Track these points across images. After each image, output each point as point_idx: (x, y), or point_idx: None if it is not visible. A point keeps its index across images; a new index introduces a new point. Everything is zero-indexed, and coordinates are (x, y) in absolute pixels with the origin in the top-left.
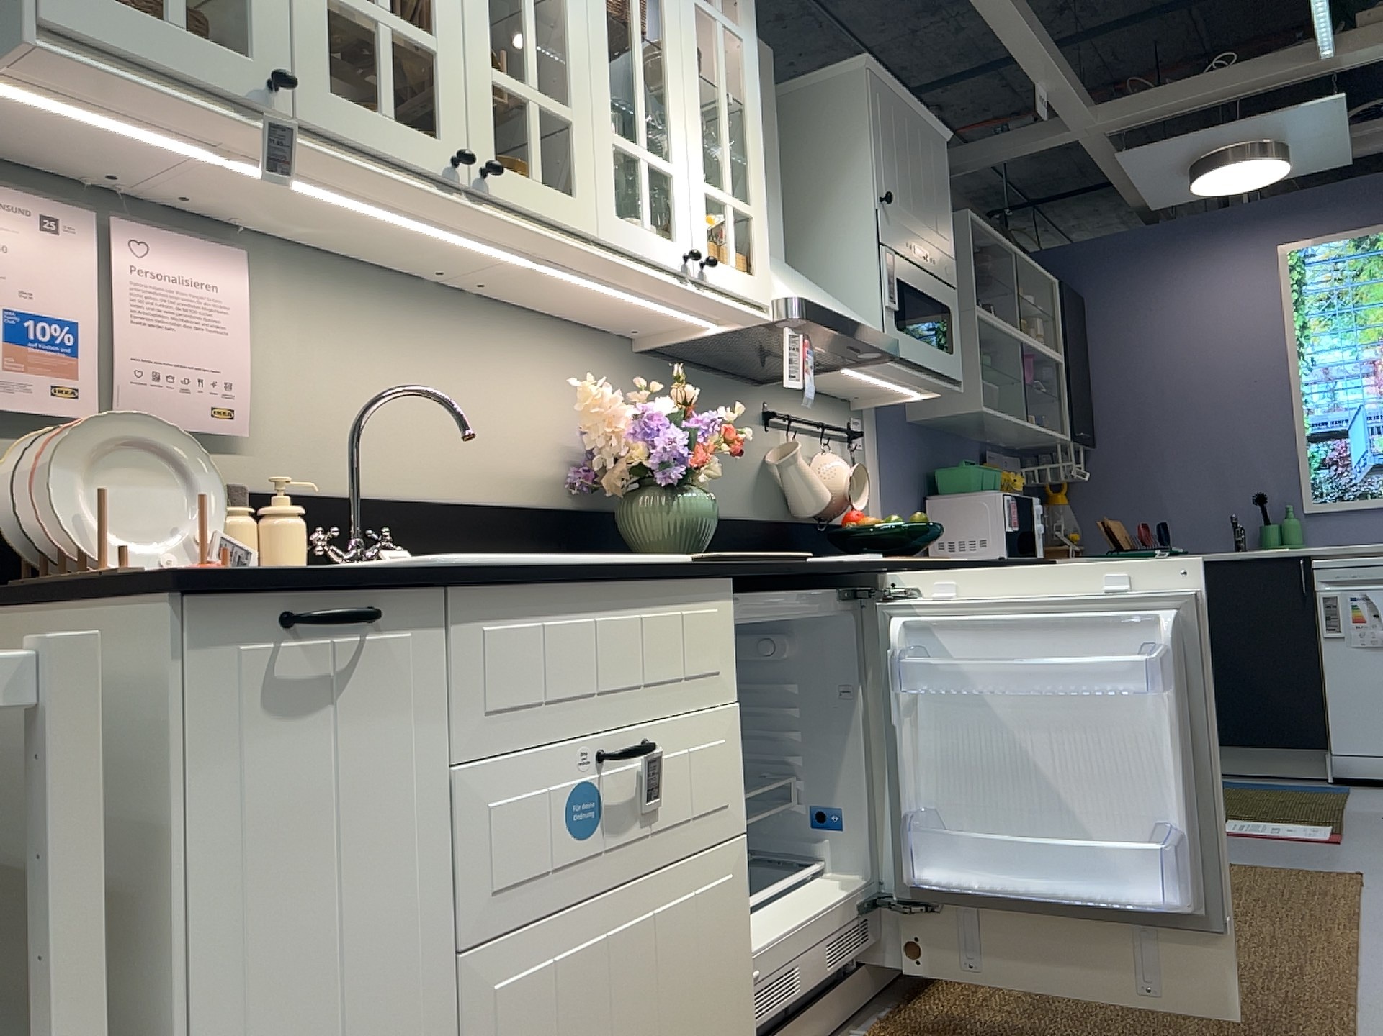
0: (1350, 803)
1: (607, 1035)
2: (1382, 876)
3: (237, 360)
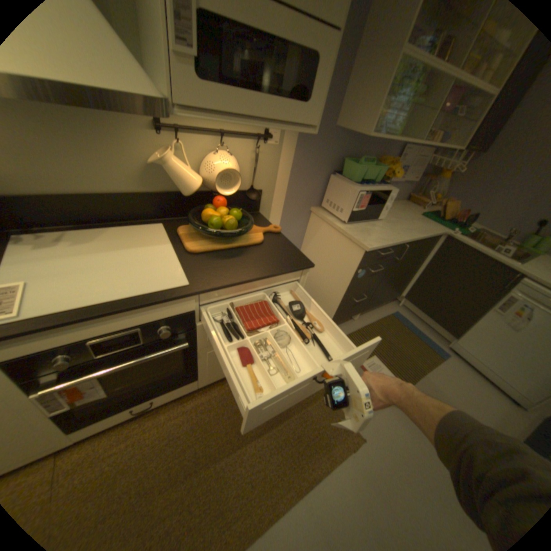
0: (436, 371)
1: None
2: (372, 449)
3: None
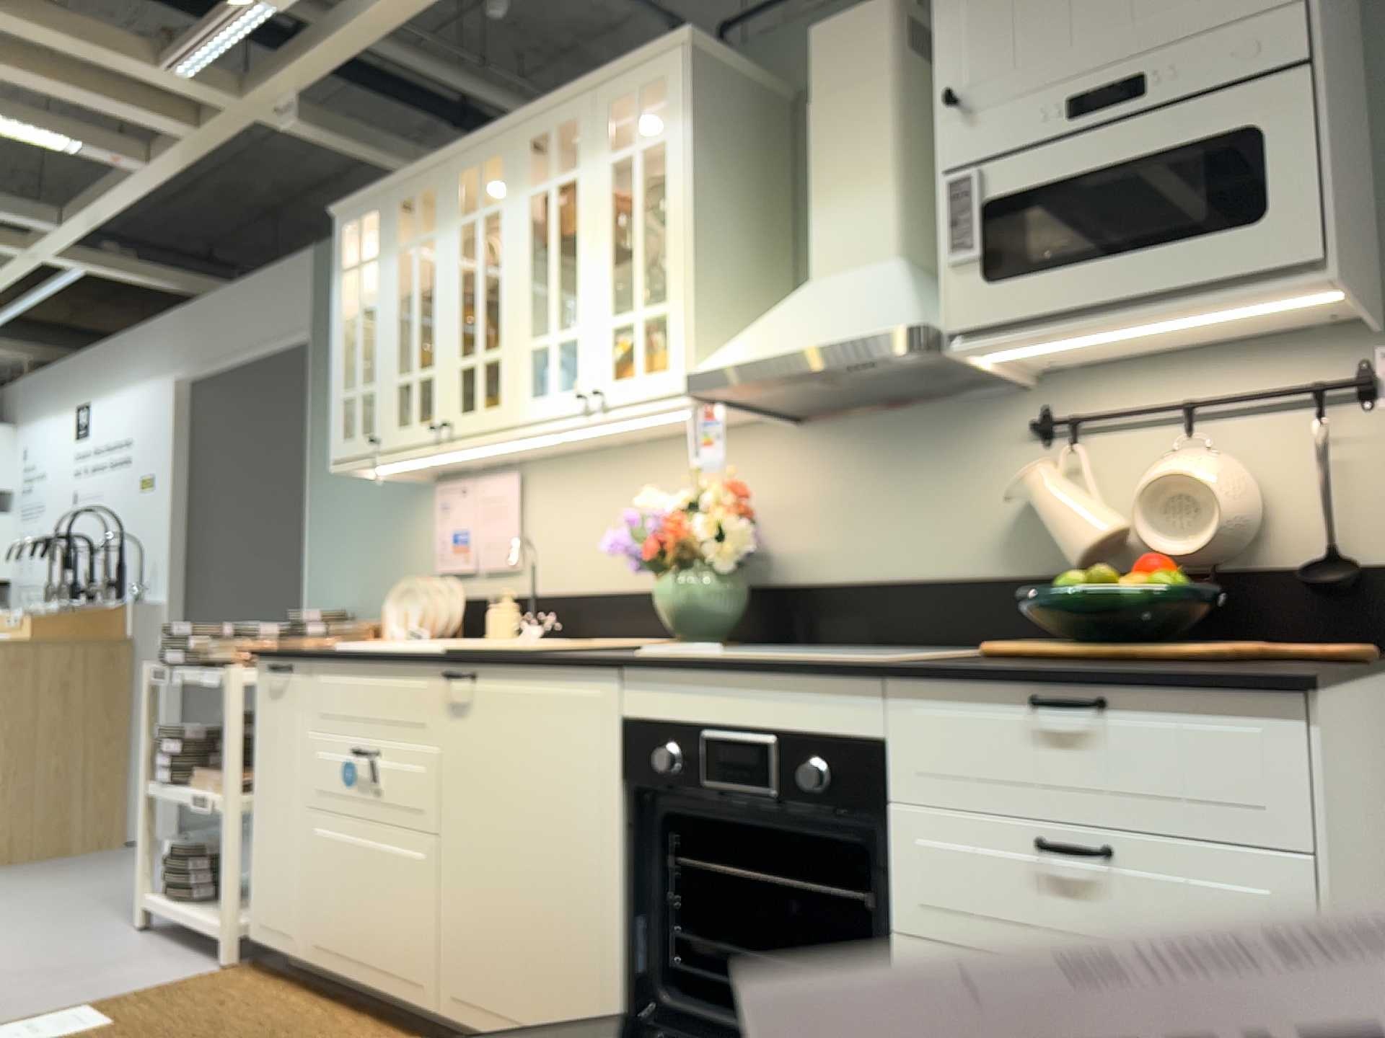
0: None
1: (352, 889)
2: None
3: (513, 530)
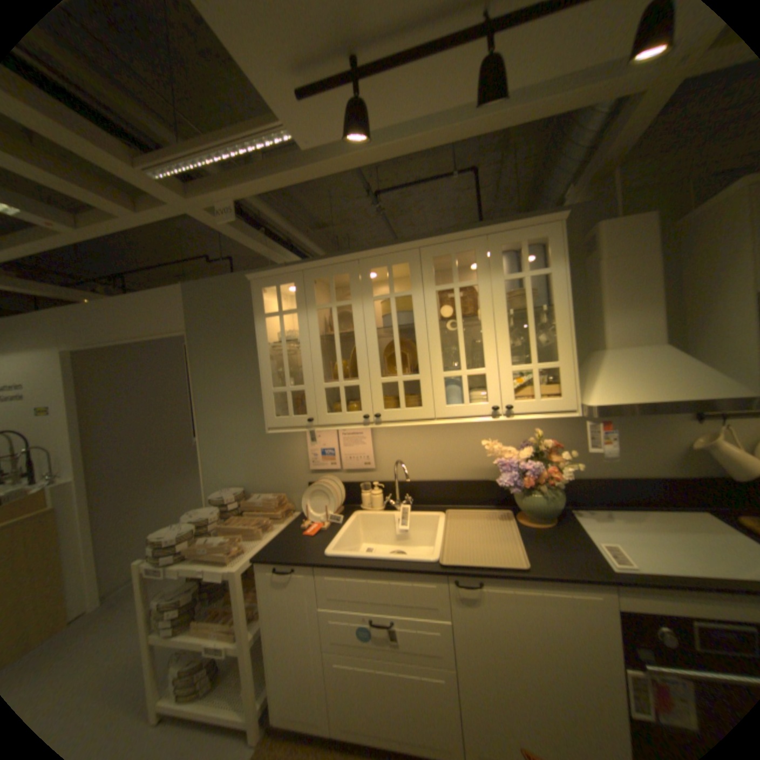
0: None
1: (377, 699)
2: None
3: (370, 449)
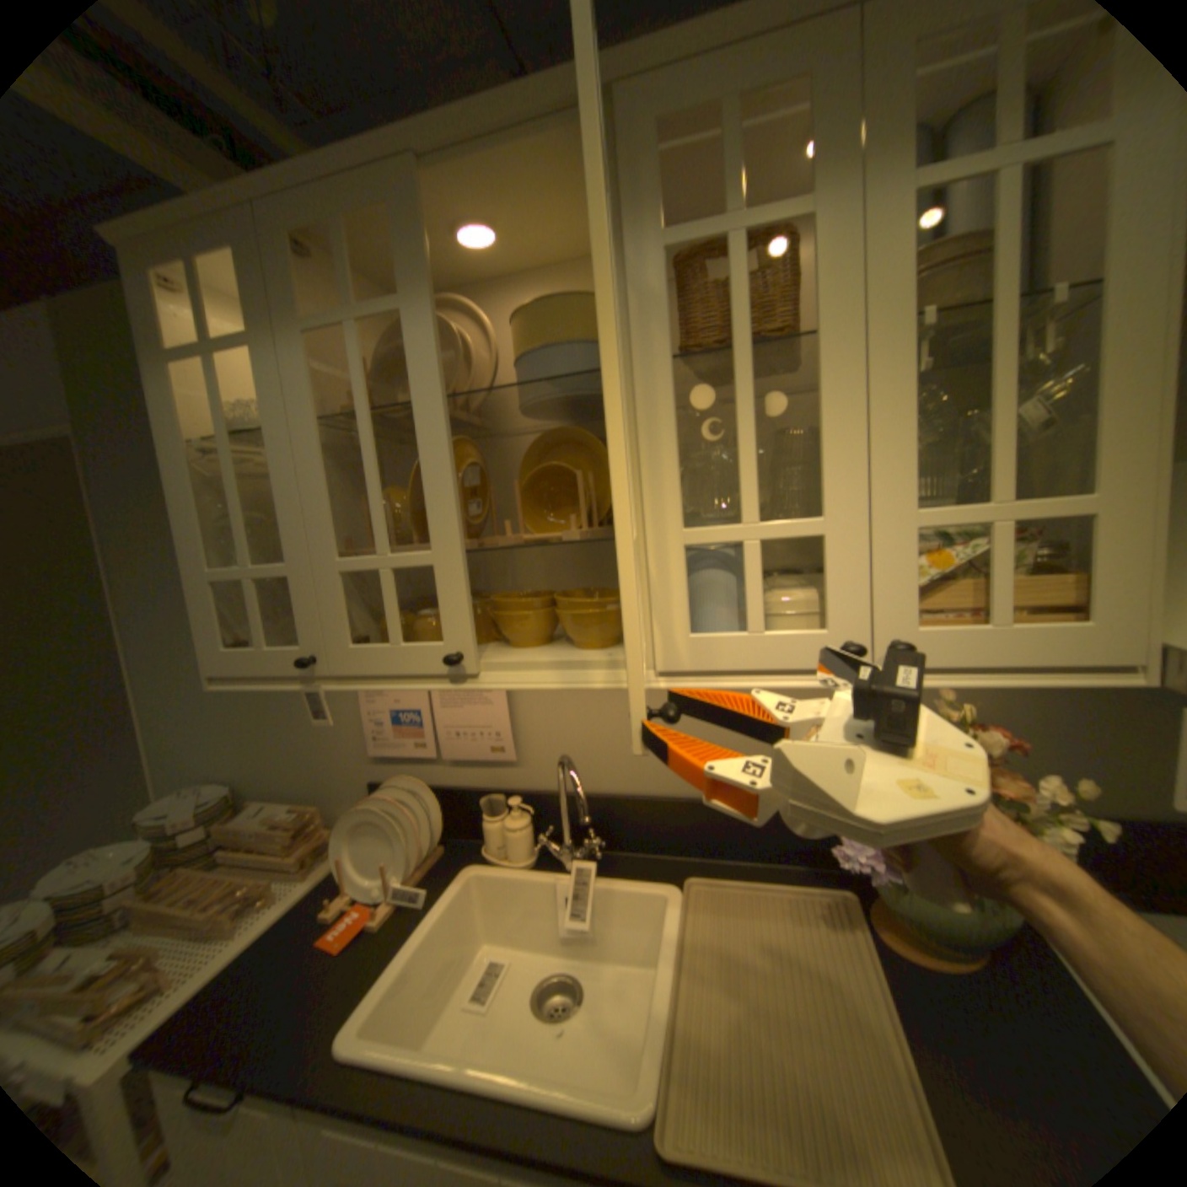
0: None
1: None
2: None
3: (502, 717)
